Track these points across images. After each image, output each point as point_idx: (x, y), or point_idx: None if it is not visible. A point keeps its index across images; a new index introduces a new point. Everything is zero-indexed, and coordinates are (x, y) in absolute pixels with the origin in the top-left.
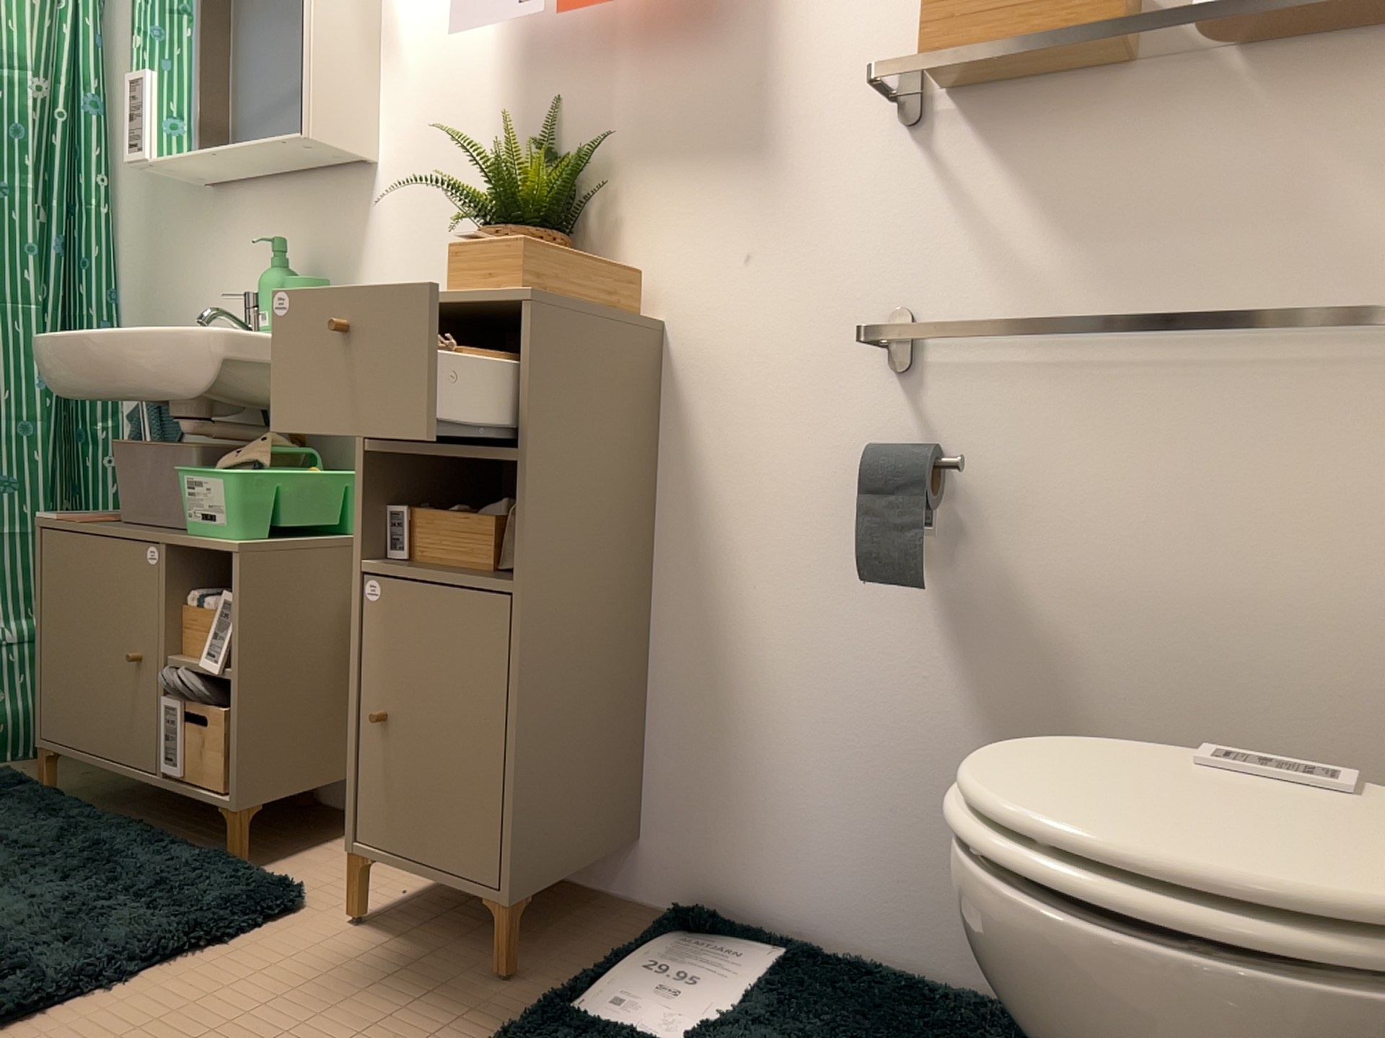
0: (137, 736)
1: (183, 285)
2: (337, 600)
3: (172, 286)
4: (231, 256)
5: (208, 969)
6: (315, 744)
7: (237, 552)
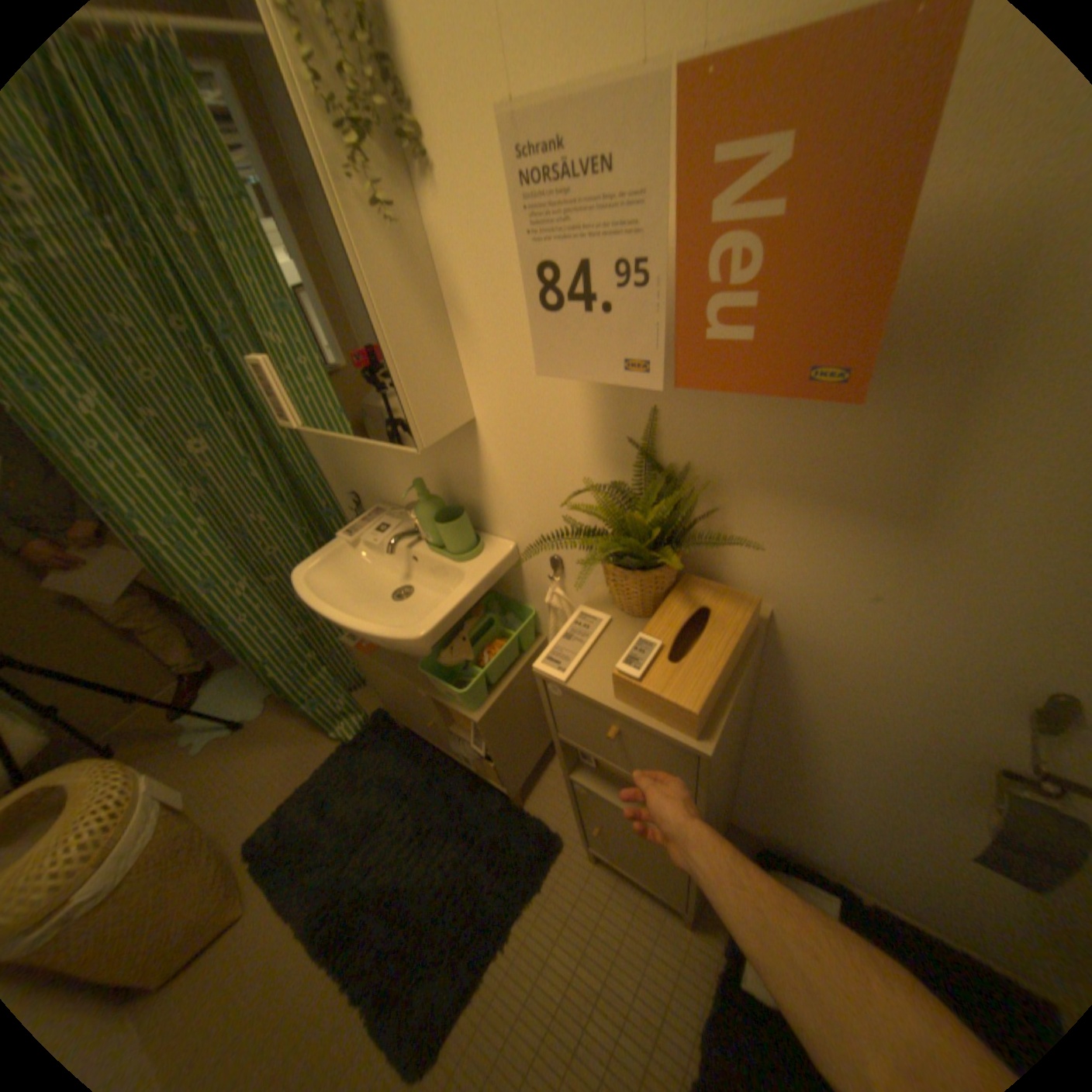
0: (445, 746)
1: (351, 460)
2: (531, 690)
3: (344, 458)
4: (378, 452)
5: (541, 924)
6: (538, 746)
7: (478, 724)
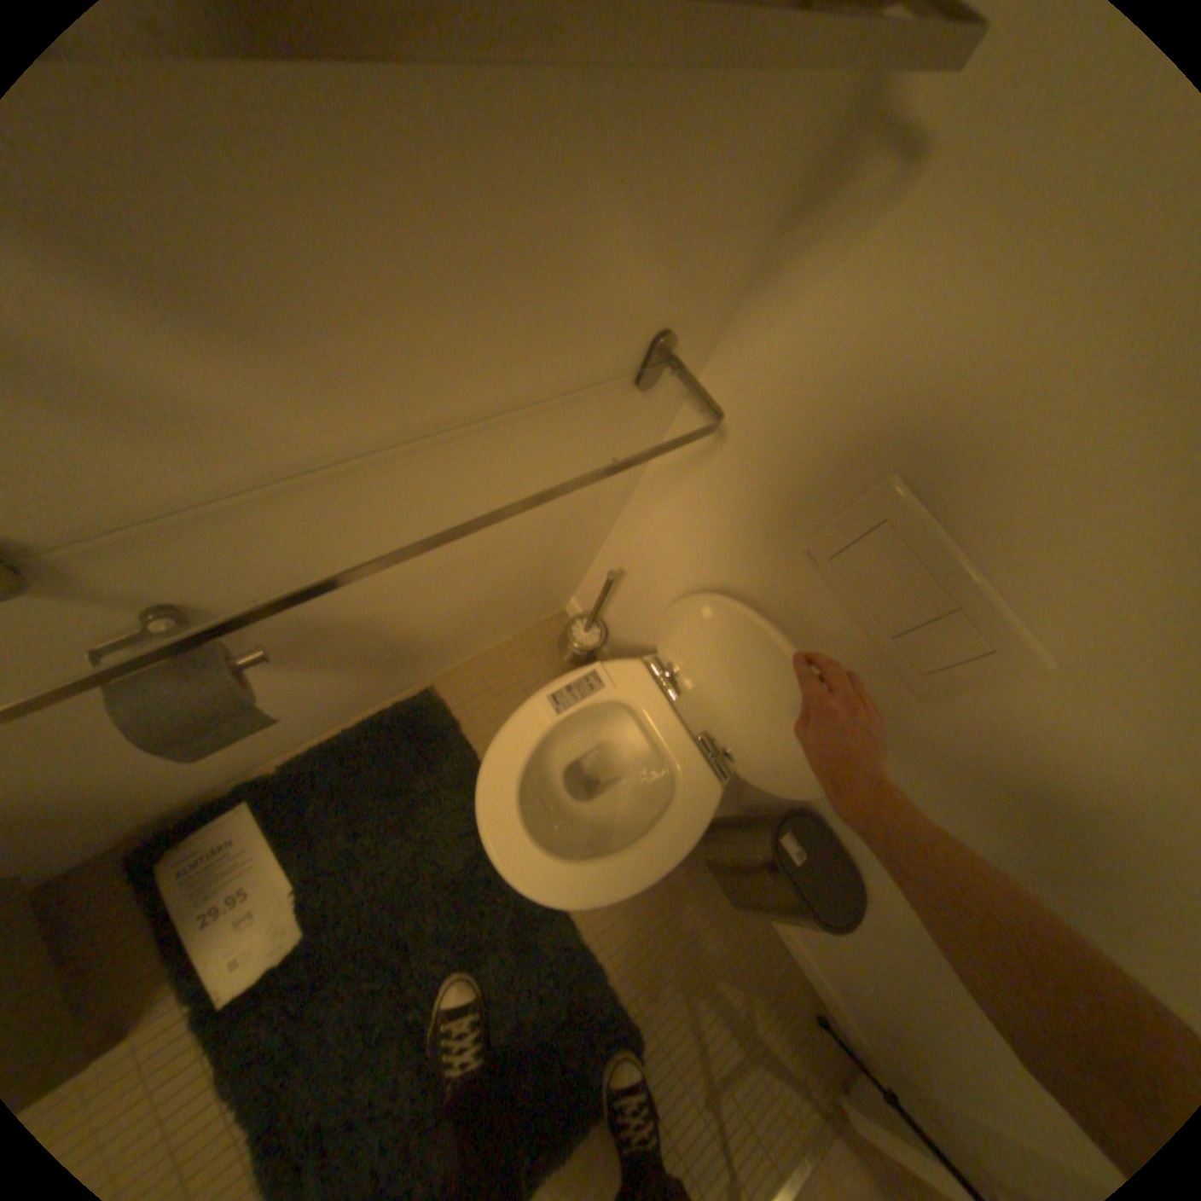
0: None
1: None
2: None
3: None
4: None
5: None
6: None
7: None
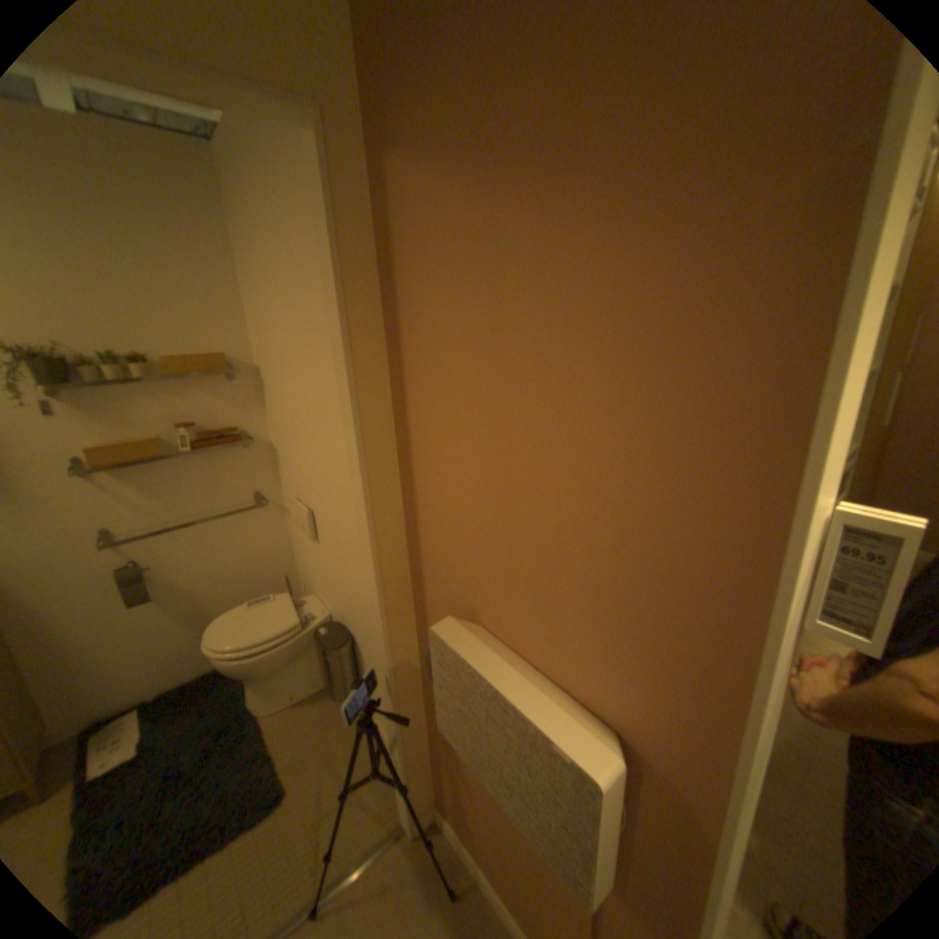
0: None
1: None
2: None
3: None
4: None
5: None
6: None
7: None
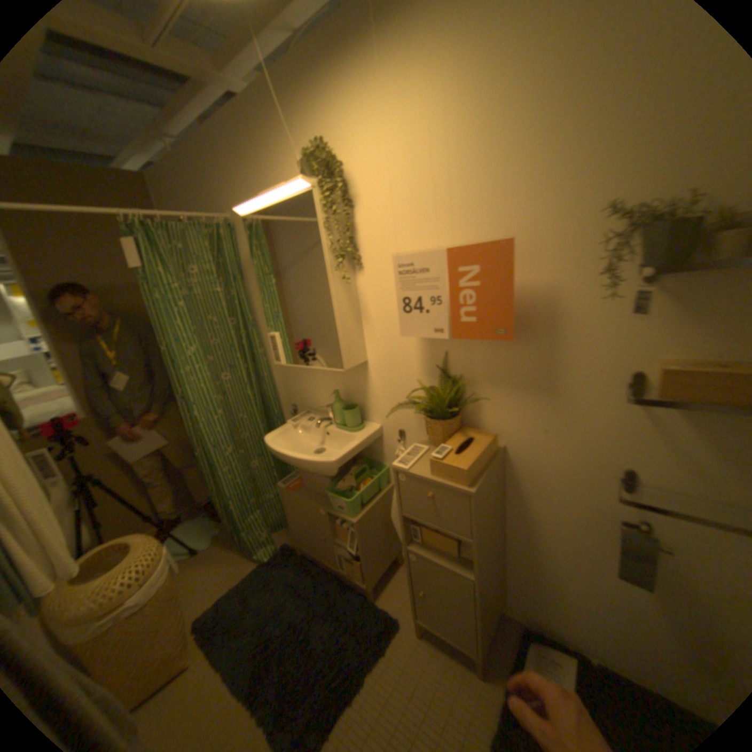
0: (328, 558)
1: (297, 386)
2: (383, 515)
3: (293, 386)
4: (313, 381)
5: (384, 675)
6: (384, 558)
7: (354, 524)
